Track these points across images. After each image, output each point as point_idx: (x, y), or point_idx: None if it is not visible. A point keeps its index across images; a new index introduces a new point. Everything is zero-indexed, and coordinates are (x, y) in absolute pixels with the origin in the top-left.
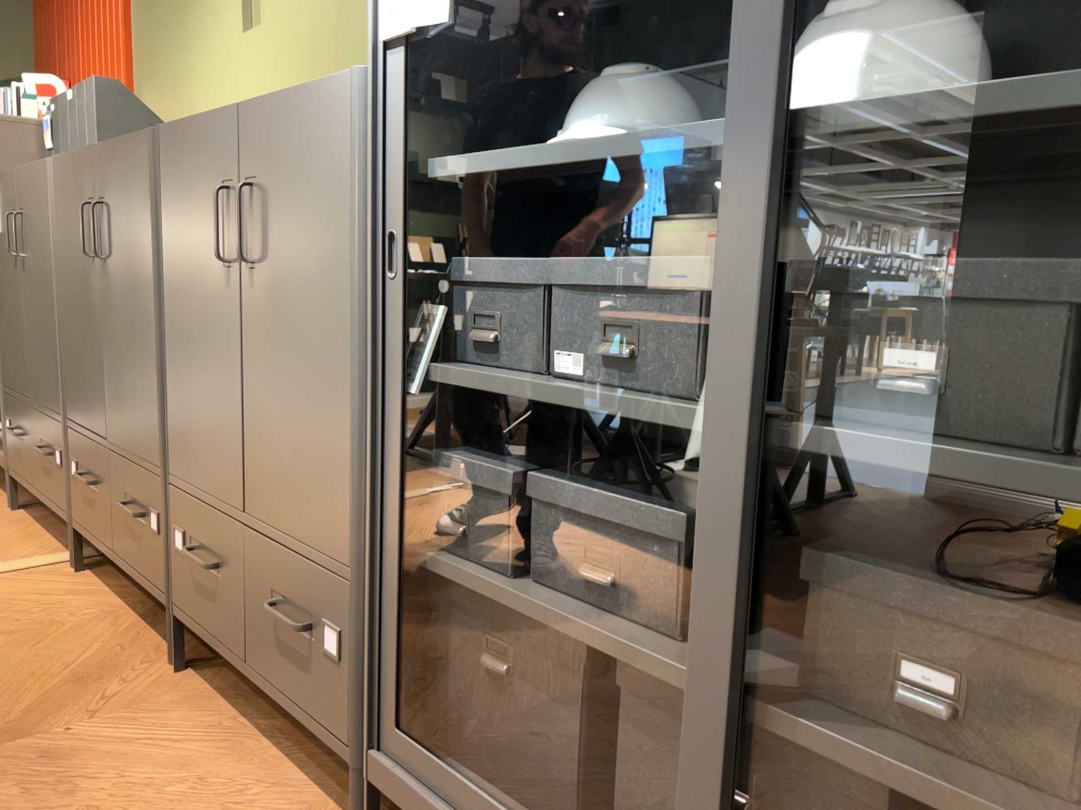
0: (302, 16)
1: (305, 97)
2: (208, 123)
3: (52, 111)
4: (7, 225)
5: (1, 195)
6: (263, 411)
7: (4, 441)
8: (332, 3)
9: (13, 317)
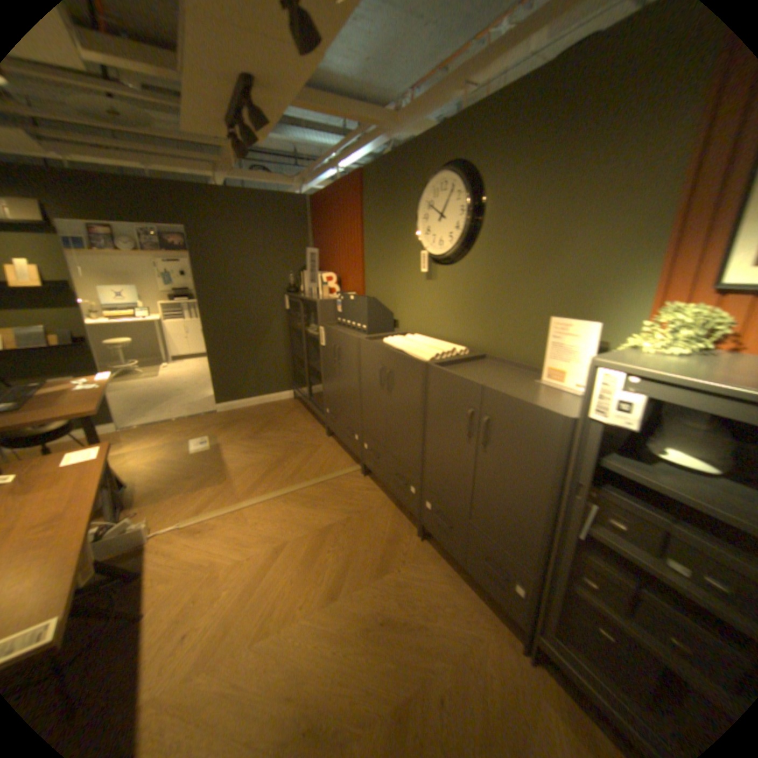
0: (459, 284)
1: (529, 408)
2: (461, 381)
3: (339, 298)
4: (329, 346)
5: (326, 334)
6: (485, 495)
7: (320, 409)
8: (478, 285)
9: (331, 377)
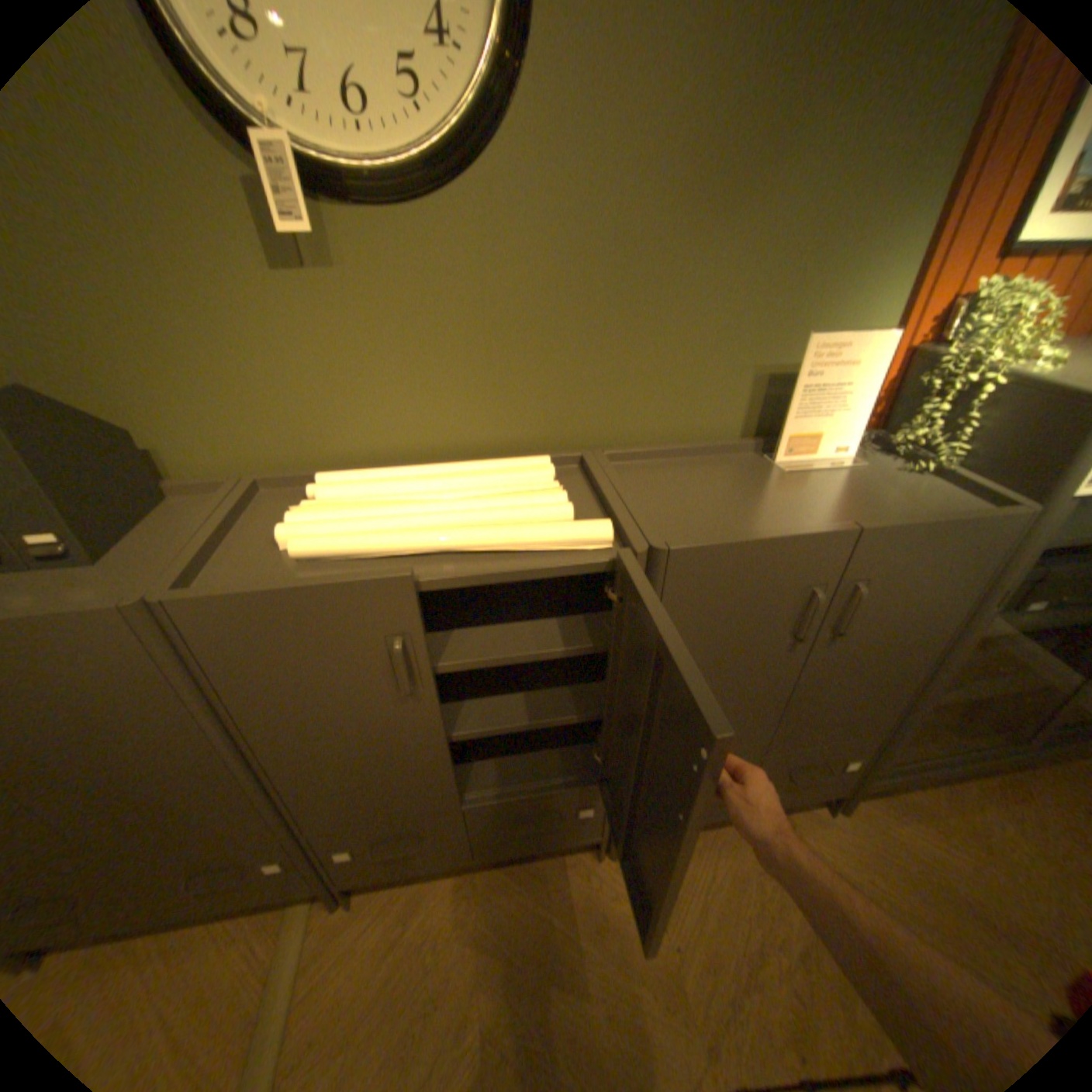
0: (461, 273)
1: (971, 525)
2: (798, 543)
3: None
4: None
5: None
6: (816, 703)
7: None
8: (537, 271)
9: None
